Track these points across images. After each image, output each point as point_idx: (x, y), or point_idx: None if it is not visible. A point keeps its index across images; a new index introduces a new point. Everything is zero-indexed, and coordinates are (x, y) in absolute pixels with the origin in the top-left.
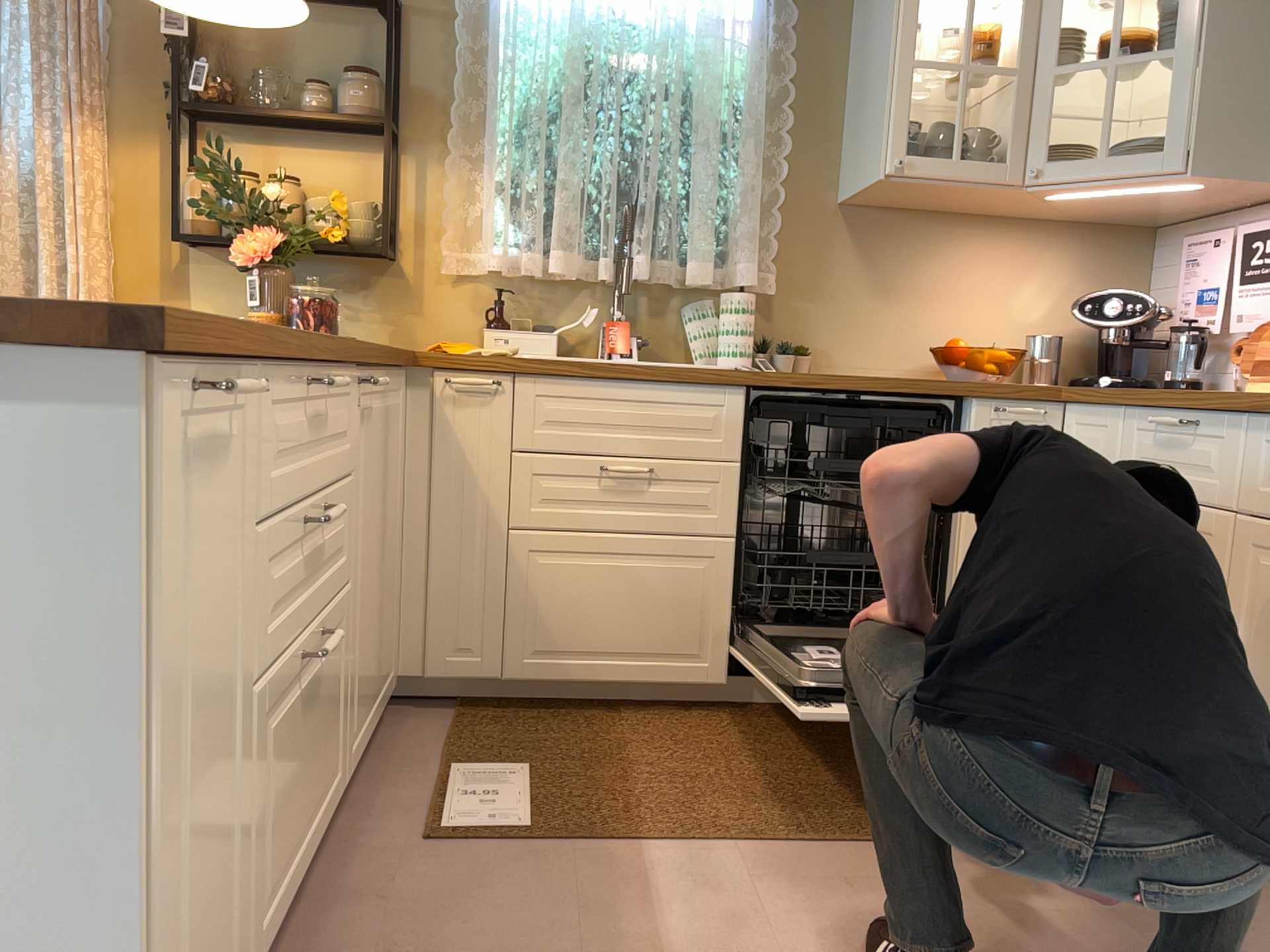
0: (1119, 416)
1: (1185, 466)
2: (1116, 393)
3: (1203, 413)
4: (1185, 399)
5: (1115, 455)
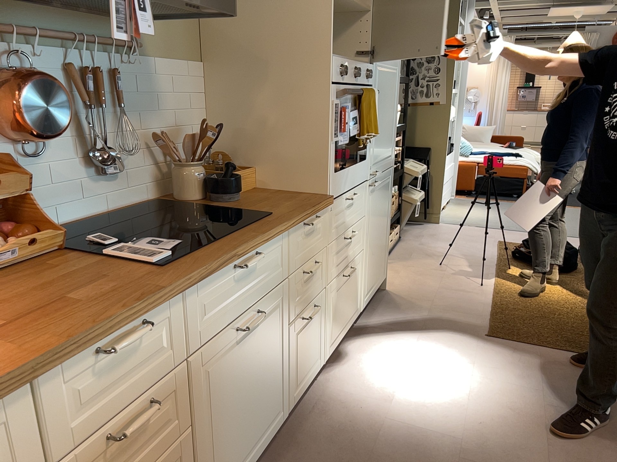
0: (13, 400)
1: (132, 369)
2: (13, 374)
3: (152, 311)
4: (138, 309)
5: (21, 448)
